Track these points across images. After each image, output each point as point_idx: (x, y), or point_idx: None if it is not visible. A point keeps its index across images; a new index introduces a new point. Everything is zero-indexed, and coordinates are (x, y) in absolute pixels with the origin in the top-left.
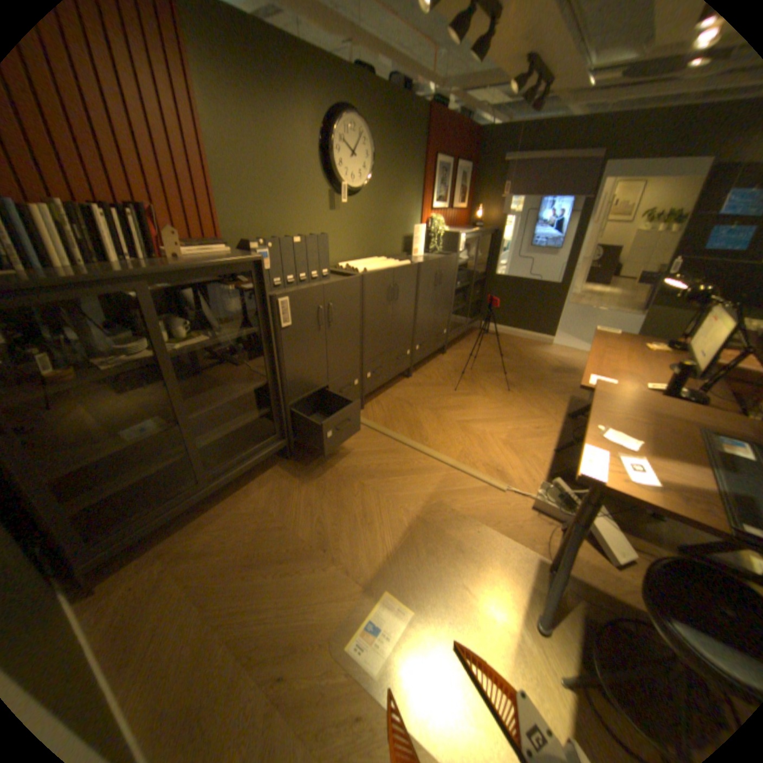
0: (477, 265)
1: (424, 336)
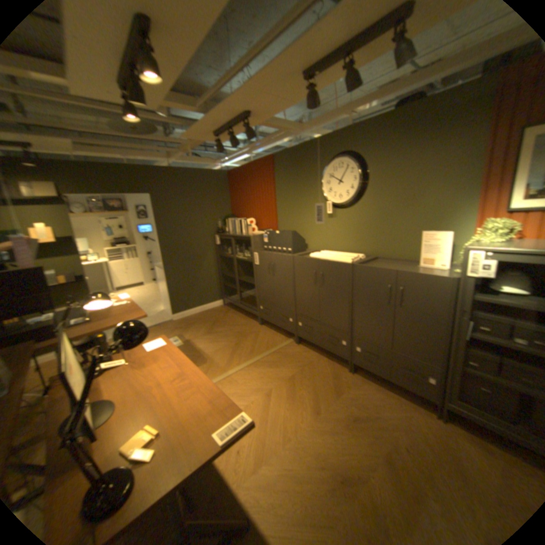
0: None
1: (372, 347)
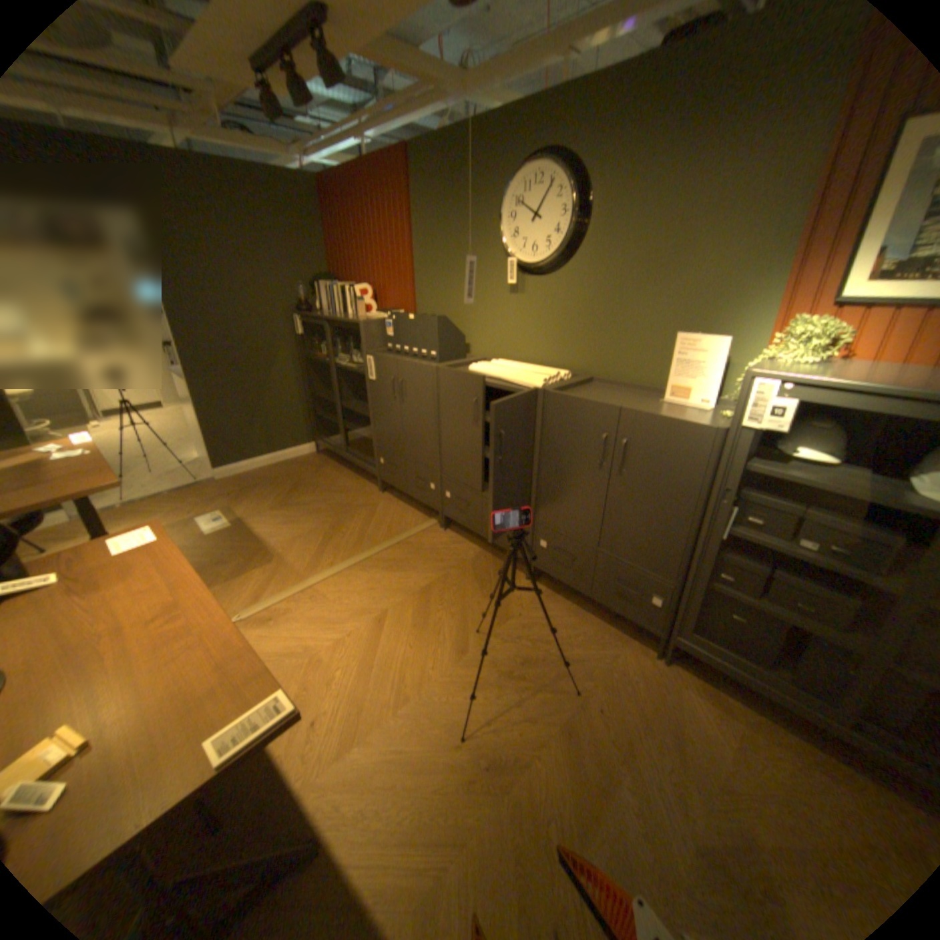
0: None
1: (567, 541)
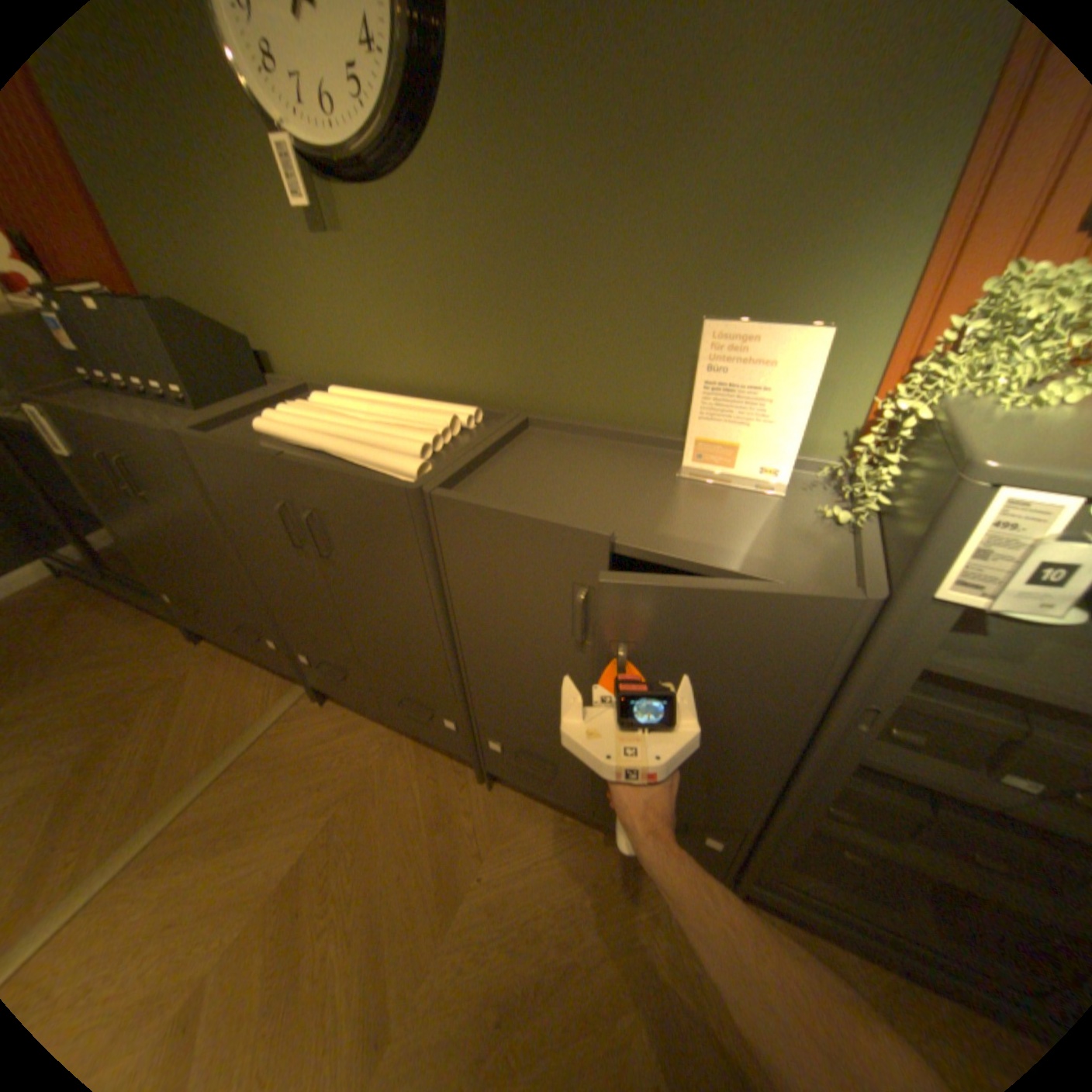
0: None
1: (534, 748)
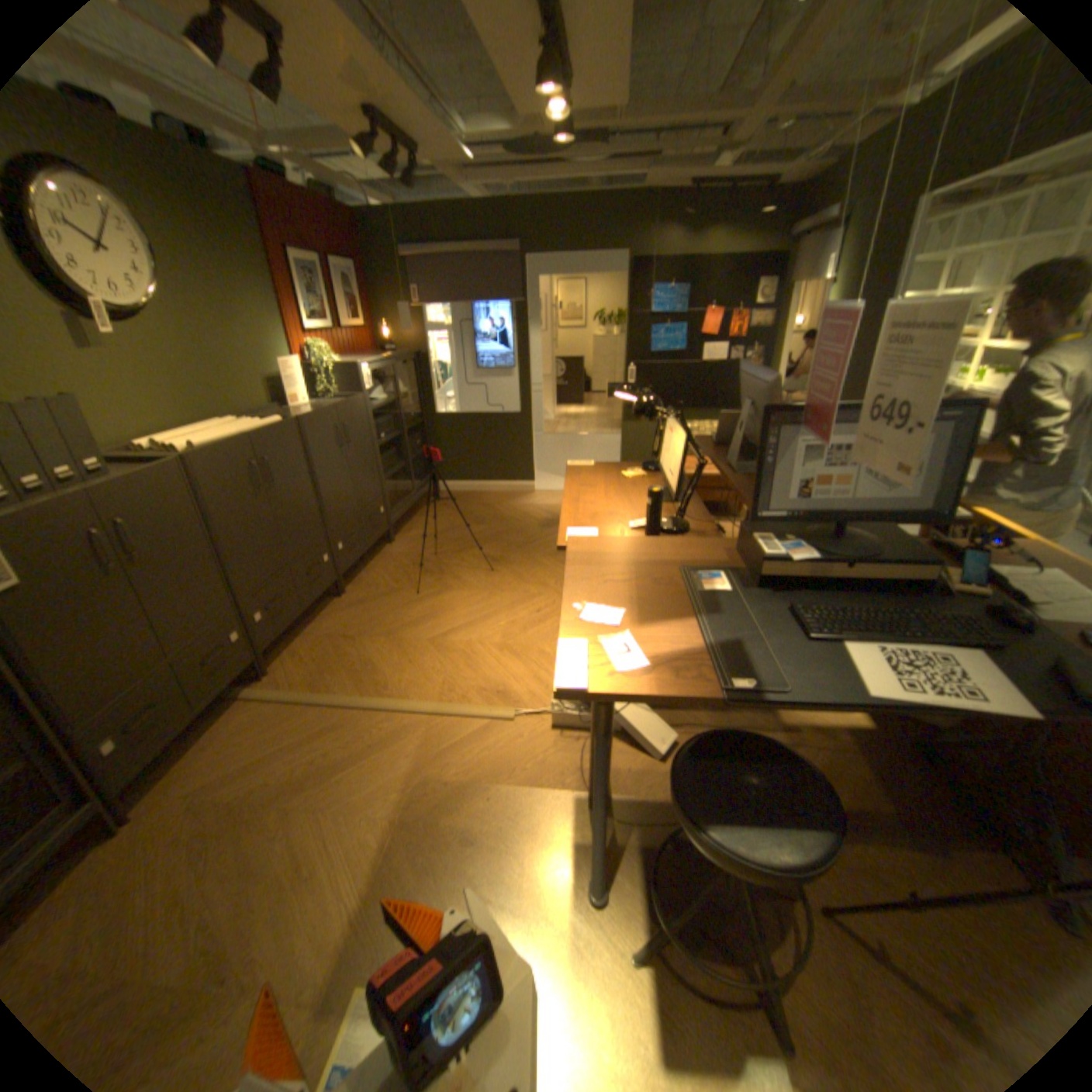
0: (406, 405)
1: (348, 526)
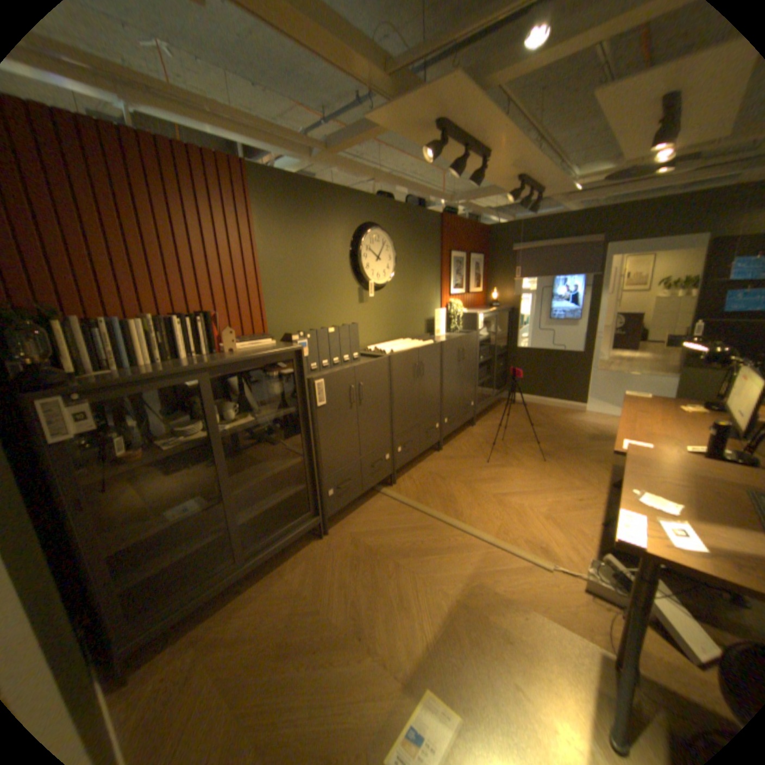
0: (498, 340)
1: (452, 409)
